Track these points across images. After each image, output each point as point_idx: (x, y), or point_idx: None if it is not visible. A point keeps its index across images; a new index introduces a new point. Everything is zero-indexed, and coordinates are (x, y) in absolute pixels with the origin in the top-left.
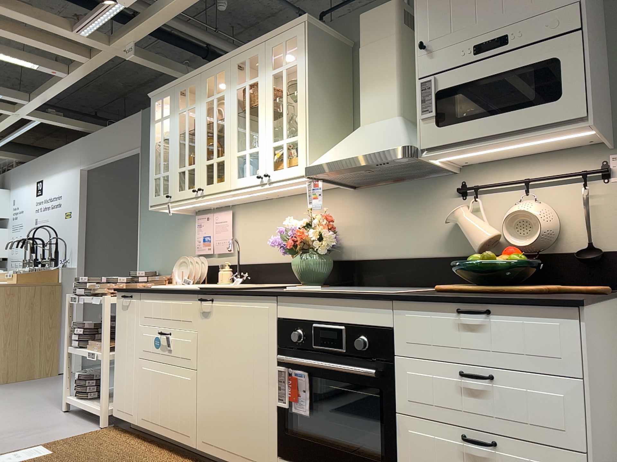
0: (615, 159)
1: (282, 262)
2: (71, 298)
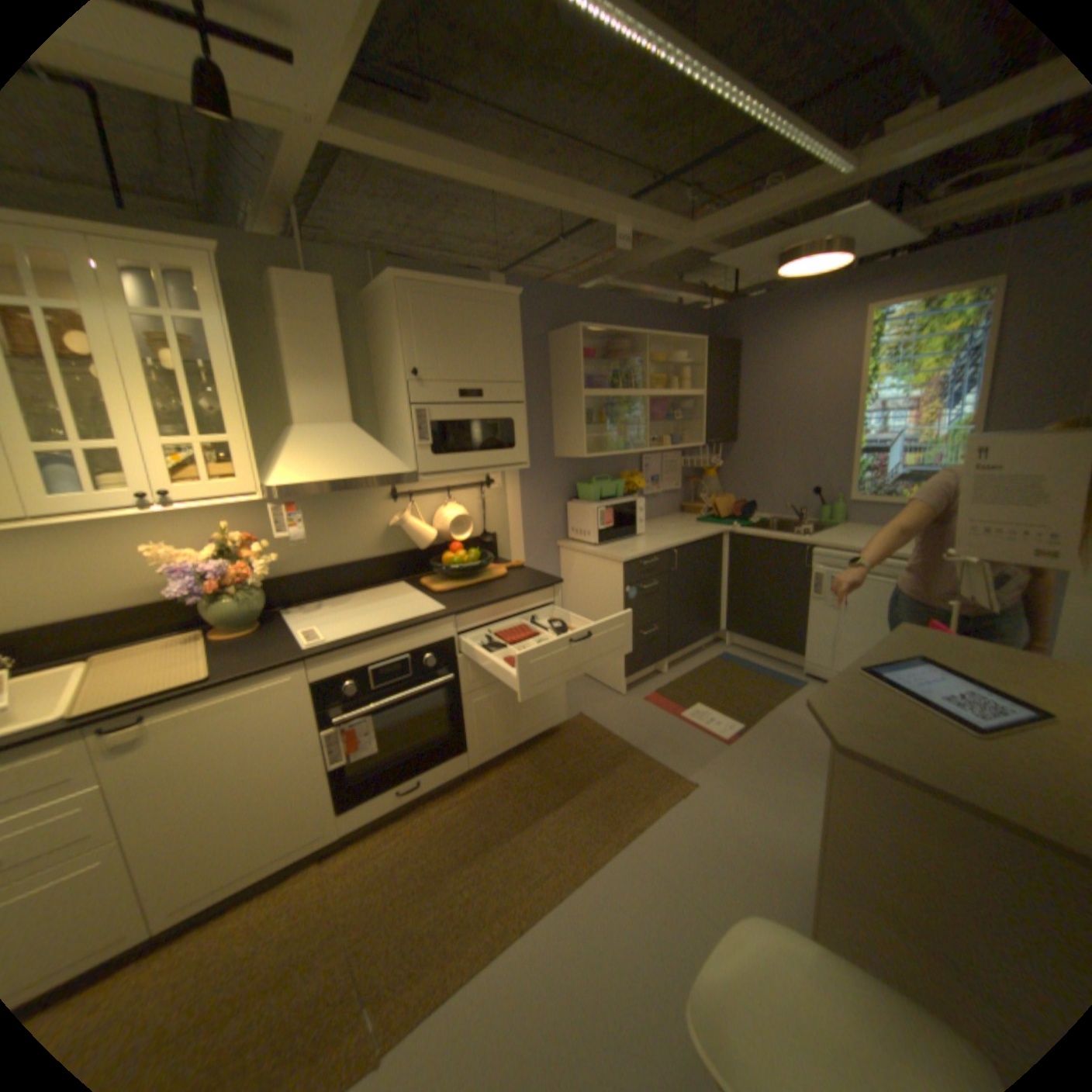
0: (494, 474)
1: (106, 613)
2: None
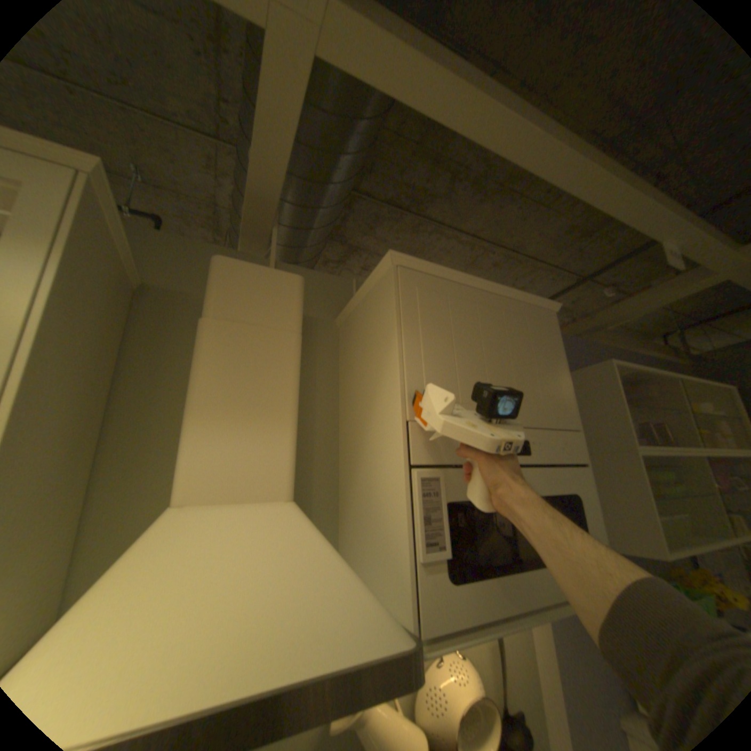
0: None
1: None
2: None
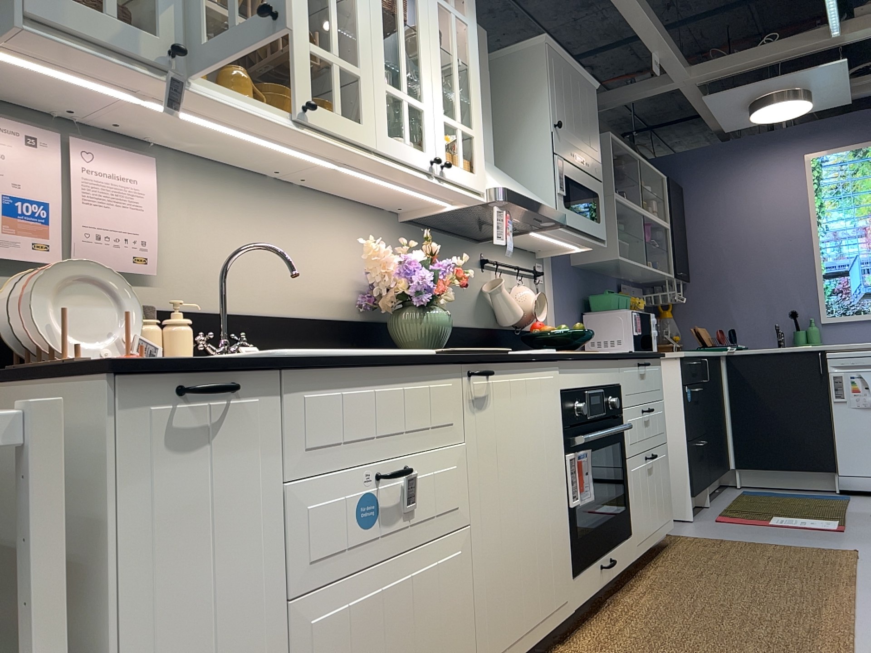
0: (540, 267)
1: (298, 318)
2: None
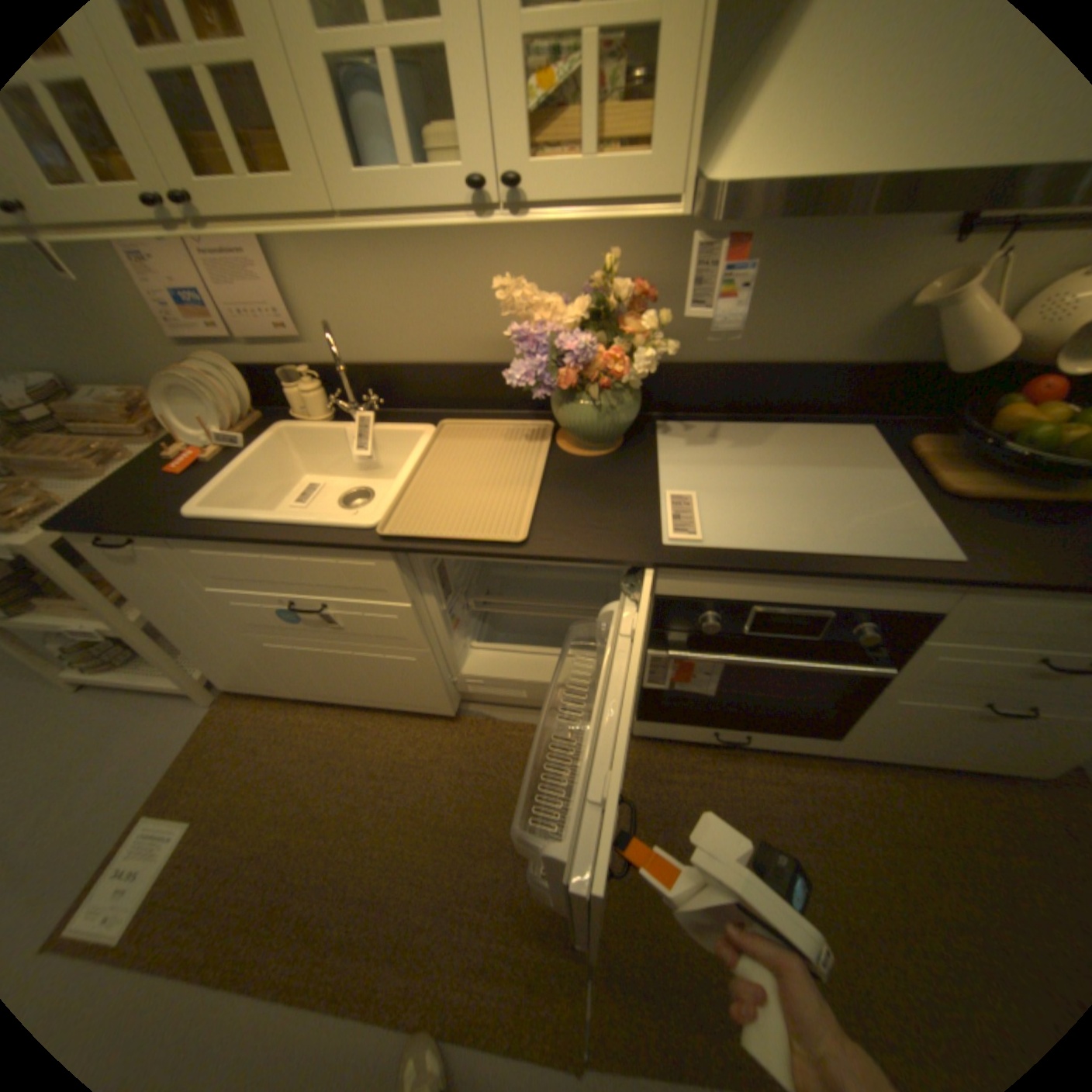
0: None
1: (461, 364)
2: None
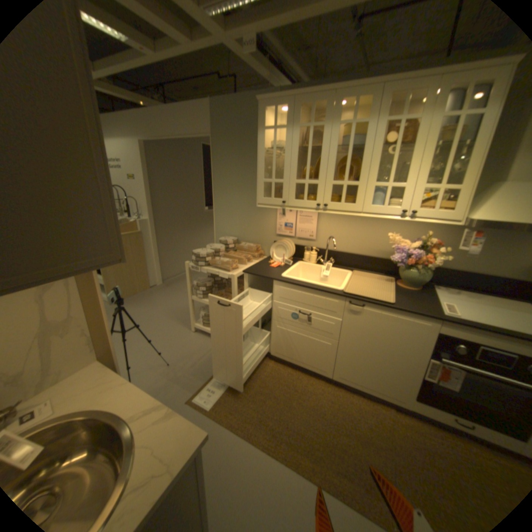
0: None
1: (364, 256)
2: (190, 267)
